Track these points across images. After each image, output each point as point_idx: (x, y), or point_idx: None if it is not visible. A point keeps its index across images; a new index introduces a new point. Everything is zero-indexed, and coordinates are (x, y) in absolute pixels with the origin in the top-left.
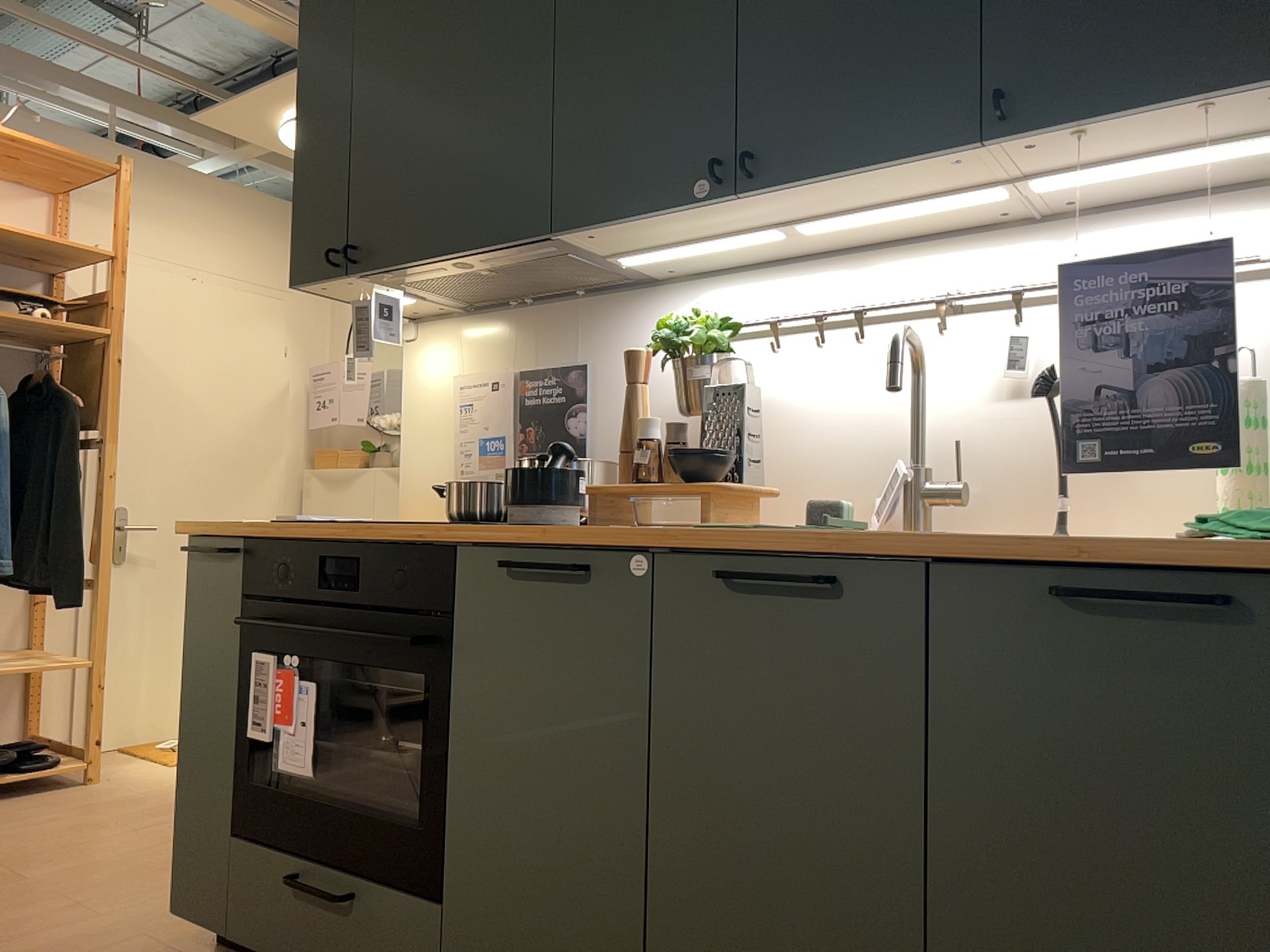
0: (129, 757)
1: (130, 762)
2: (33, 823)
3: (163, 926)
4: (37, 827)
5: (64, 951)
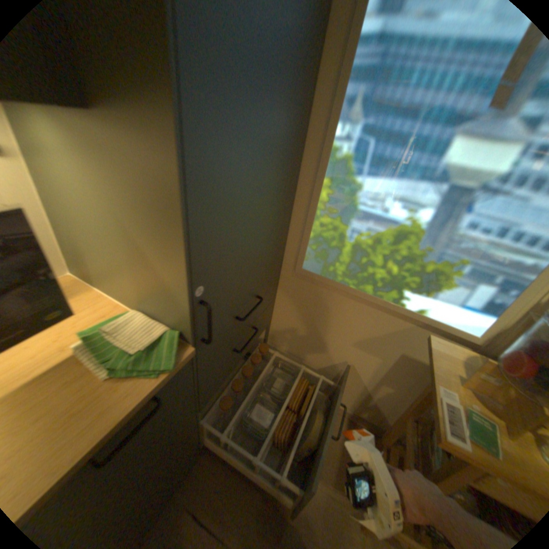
0: None
1: None
2: None
3: None
4: None
5: None
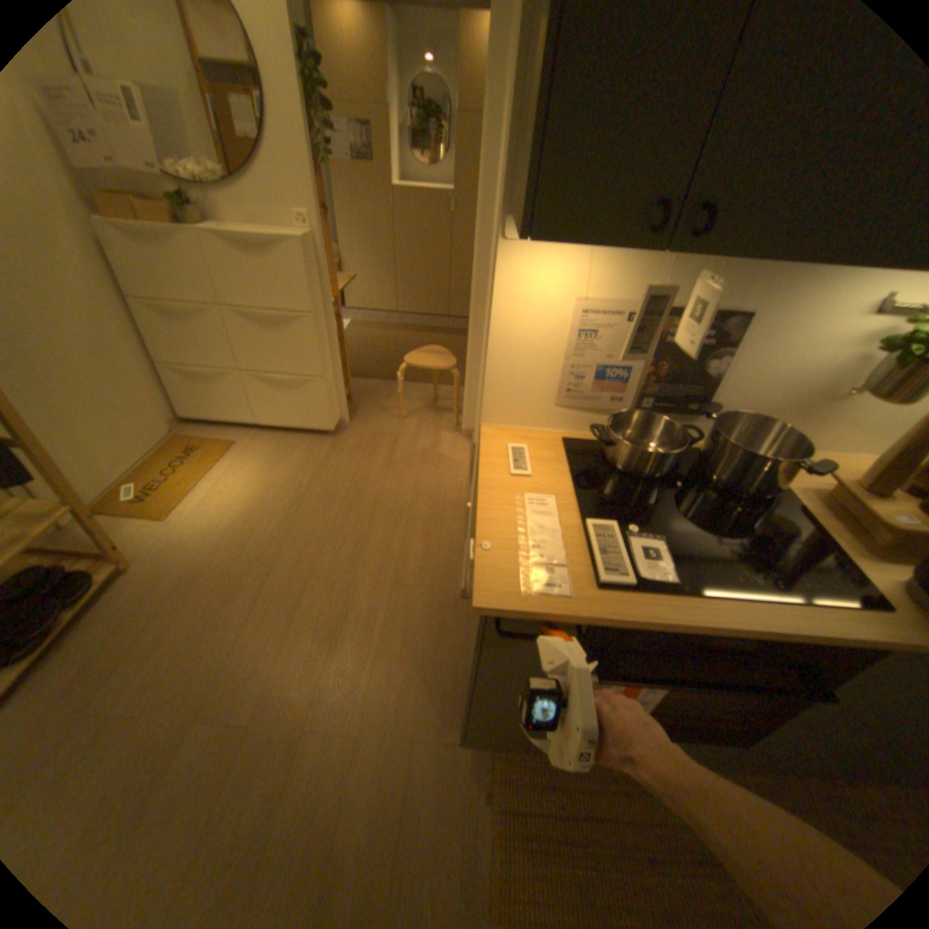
0: (109, 520)
1: (119, 527)
2: (149, 650)
3: (410, 722)
4: (160, 653)
5: (387, 791)
